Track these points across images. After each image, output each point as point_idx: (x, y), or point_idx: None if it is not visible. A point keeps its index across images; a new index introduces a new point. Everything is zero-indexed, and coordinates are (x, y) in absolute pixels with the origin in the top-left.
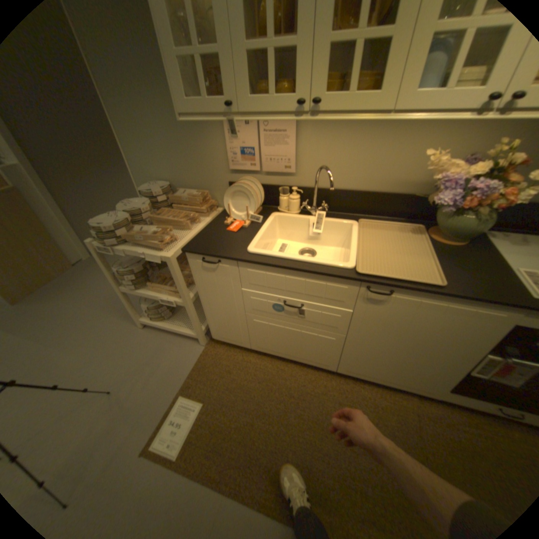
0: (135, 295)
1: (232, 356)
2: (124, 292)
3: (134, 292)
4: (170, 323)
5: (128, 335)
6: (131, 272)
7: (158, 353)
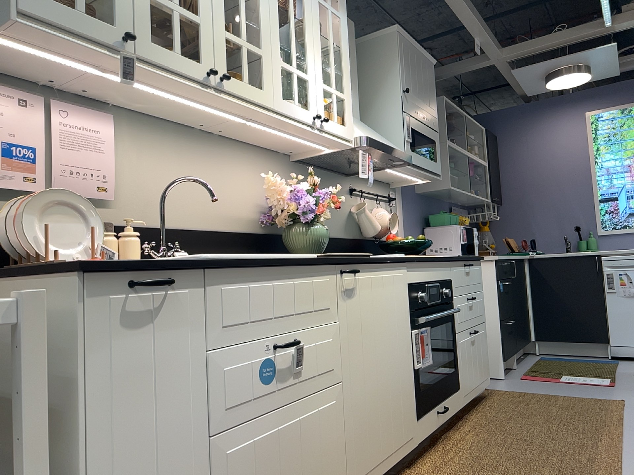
0: None
1: None
2: None
3: None
4: None
5: None
6: None
7: None
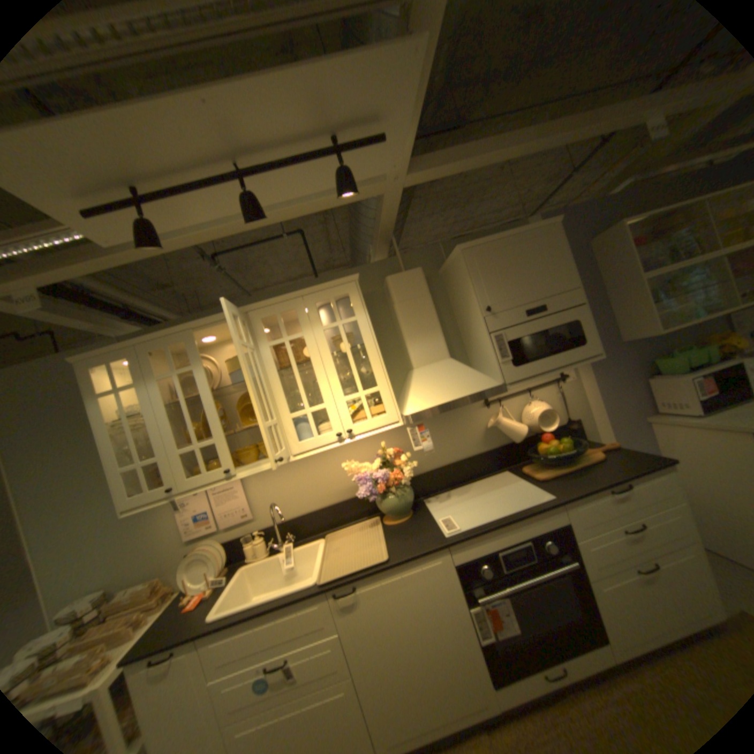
0: None
1: None
2: None
3: None
4: None
5: None
6: None
7: None
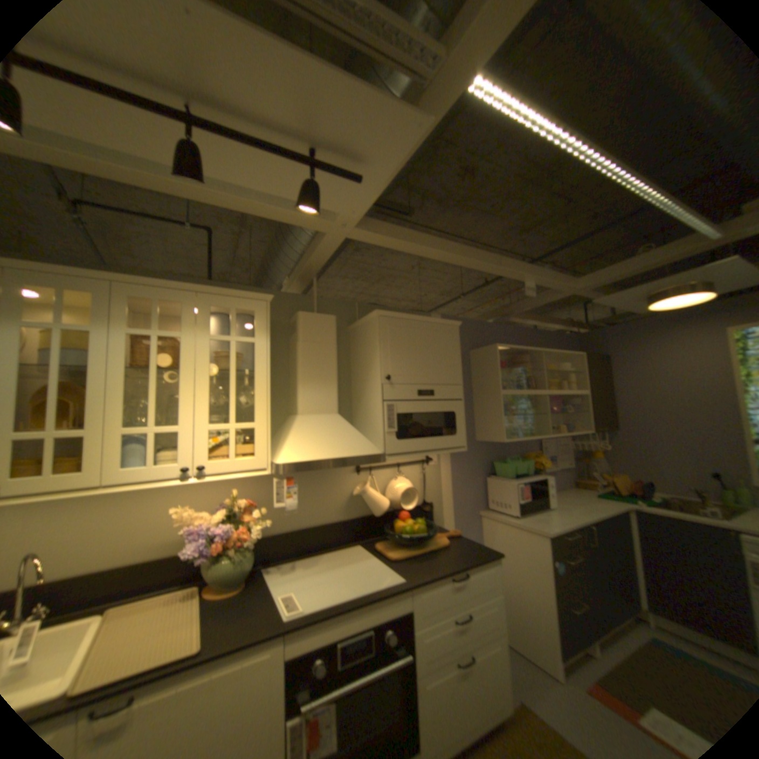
0: None
1: None
2: None
3: None
4: None
5: None
6: None
7: None
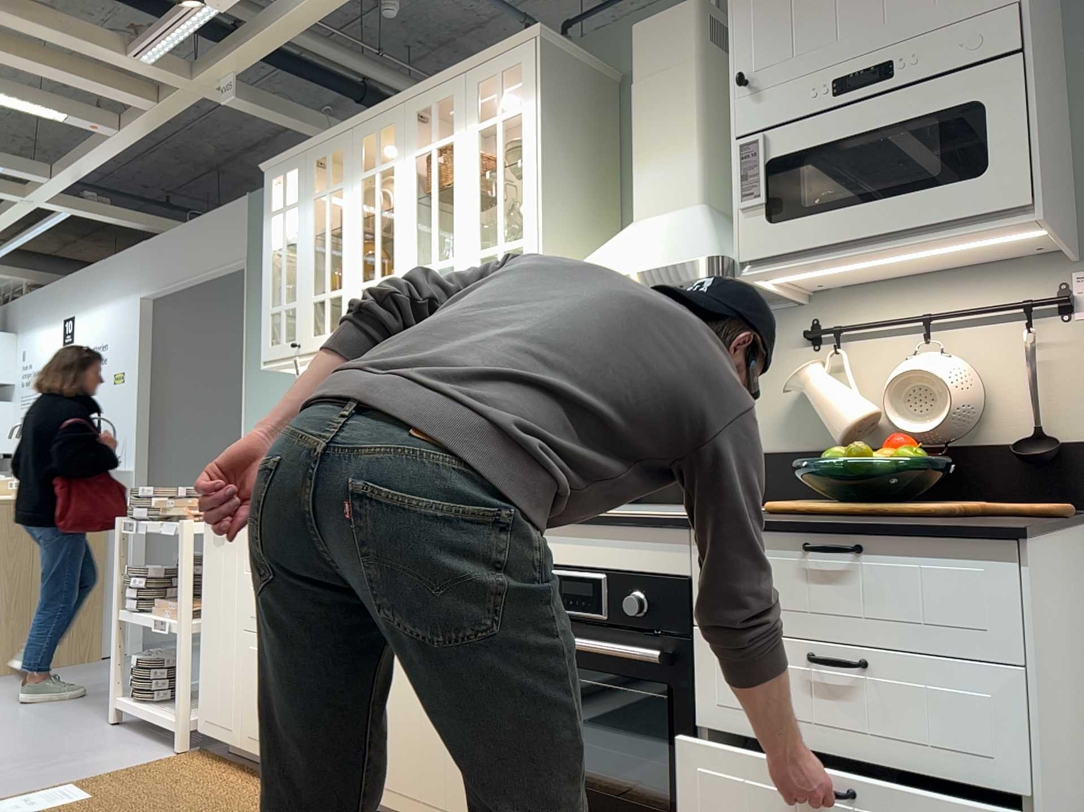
0: (132, 621)
1: (206, 769)
2: (122, 622)
3: (132, 614)
4: (157, 707)
5: (84, 726)
6: (145, 577)
7: (99, 748)
